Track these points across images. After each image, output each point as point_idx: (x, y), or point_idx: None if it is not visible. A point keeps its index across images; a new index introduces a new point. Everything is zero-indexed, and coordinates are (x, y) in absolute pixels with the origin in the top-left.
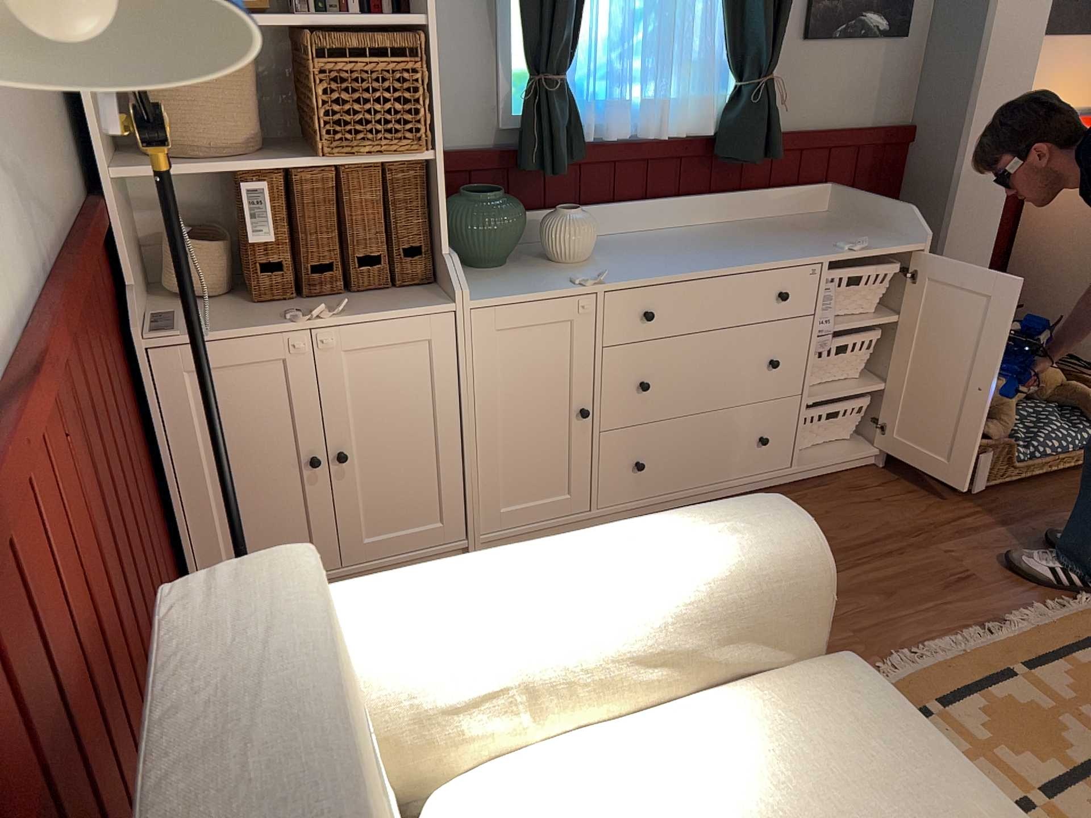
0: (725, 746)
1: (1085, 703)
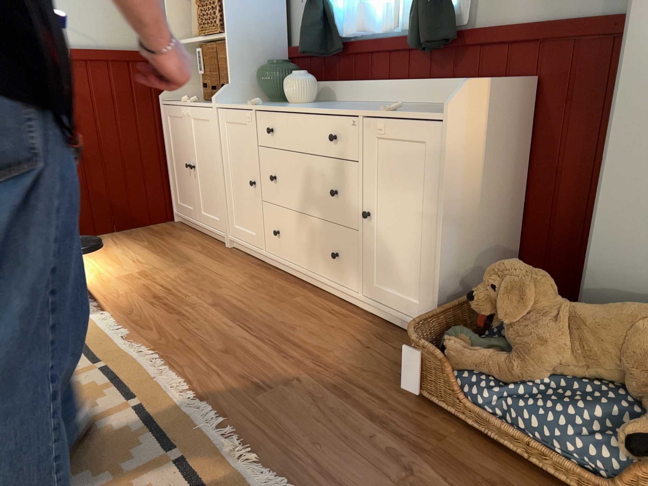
0: None
1: (94, 433)
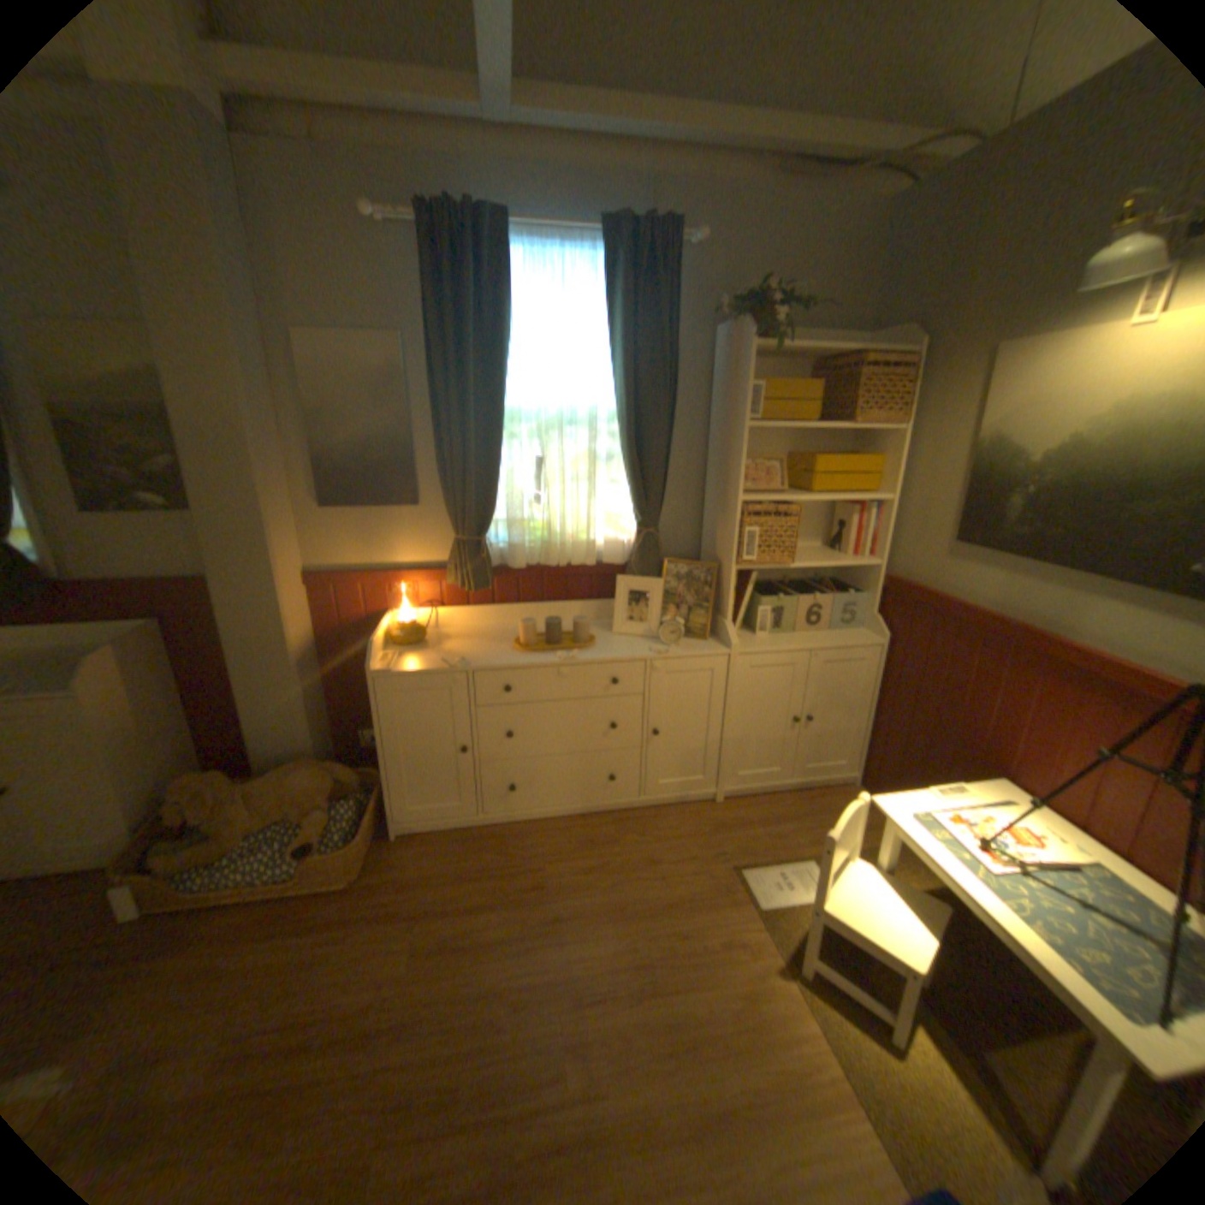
0: None
1: None
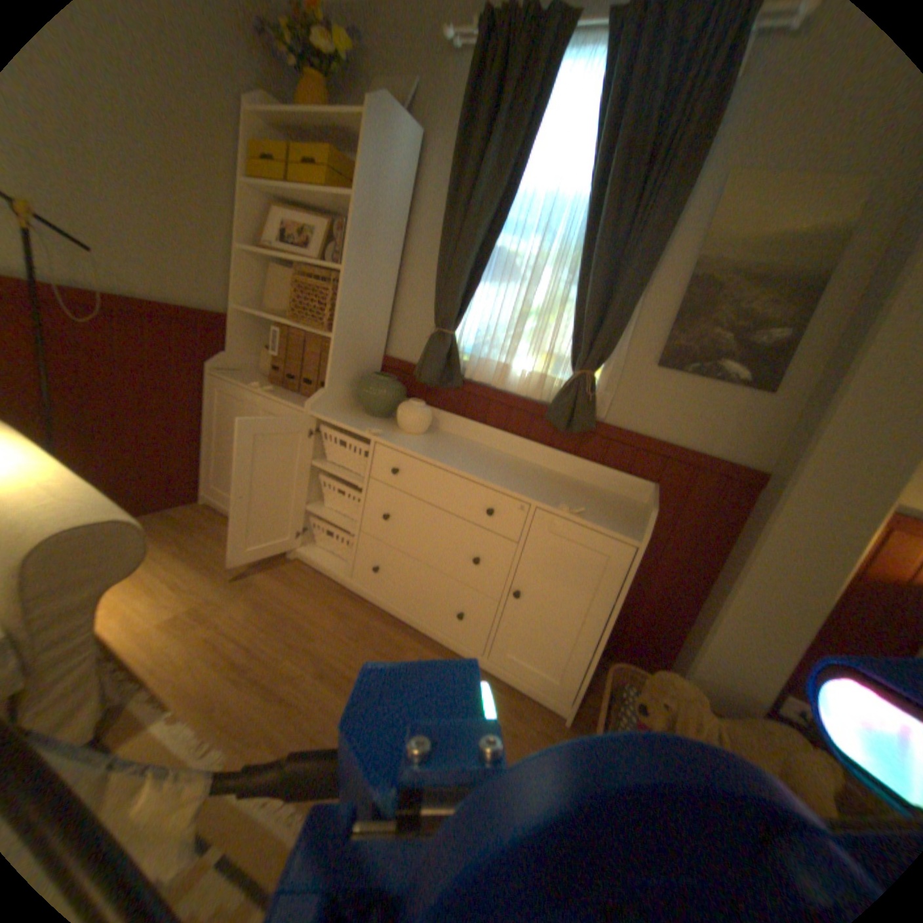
0: None
1: None
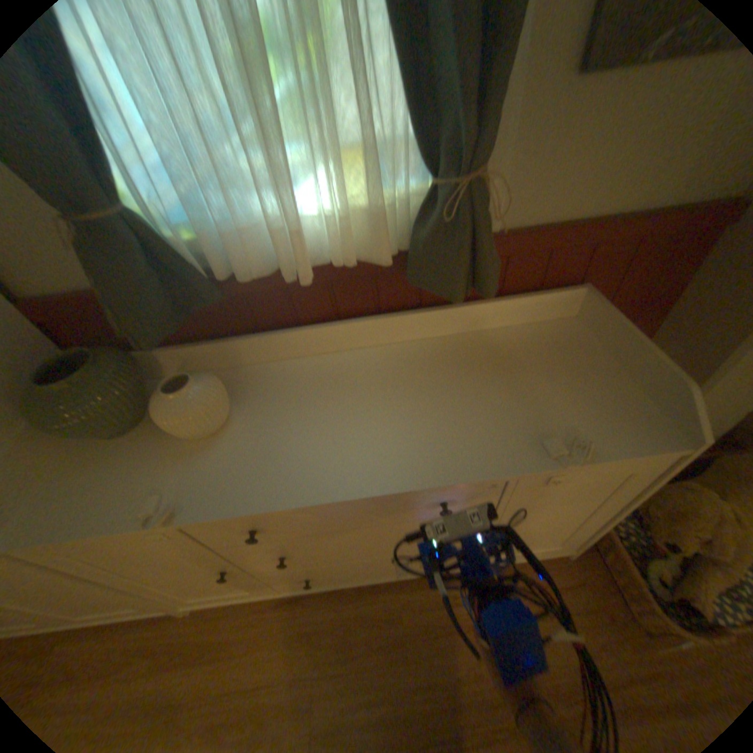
0: None
1: None
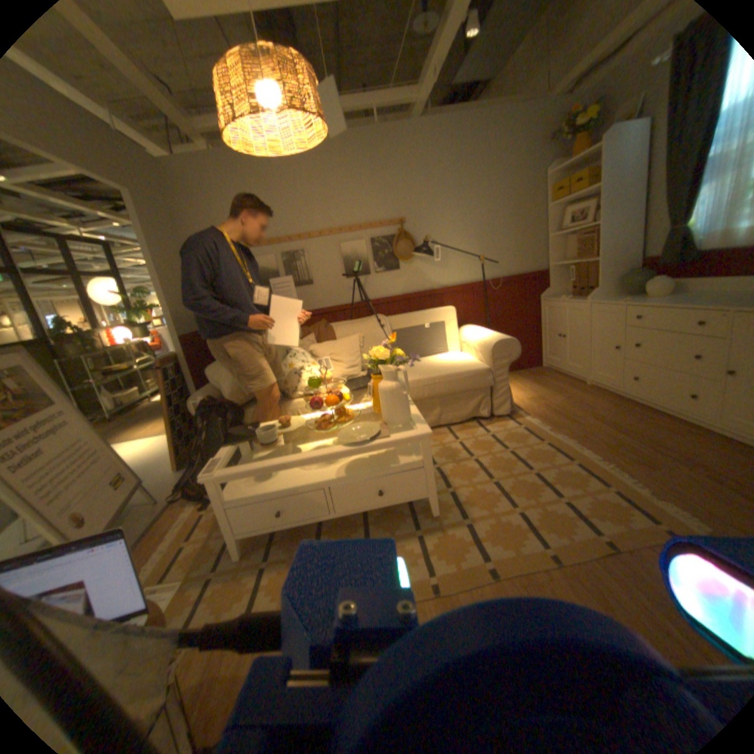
0: (463, 359)
1: (561, 472)
